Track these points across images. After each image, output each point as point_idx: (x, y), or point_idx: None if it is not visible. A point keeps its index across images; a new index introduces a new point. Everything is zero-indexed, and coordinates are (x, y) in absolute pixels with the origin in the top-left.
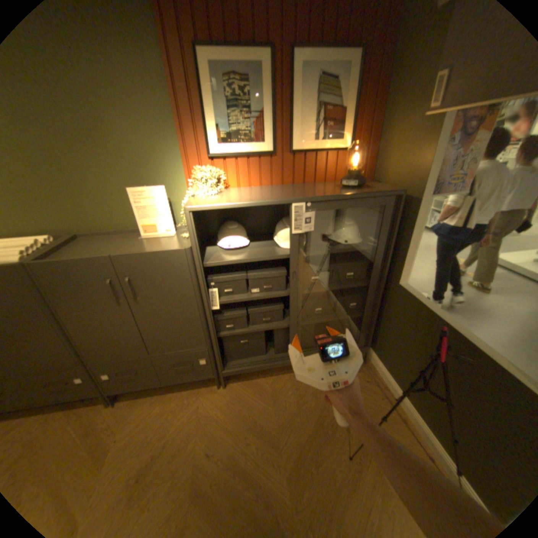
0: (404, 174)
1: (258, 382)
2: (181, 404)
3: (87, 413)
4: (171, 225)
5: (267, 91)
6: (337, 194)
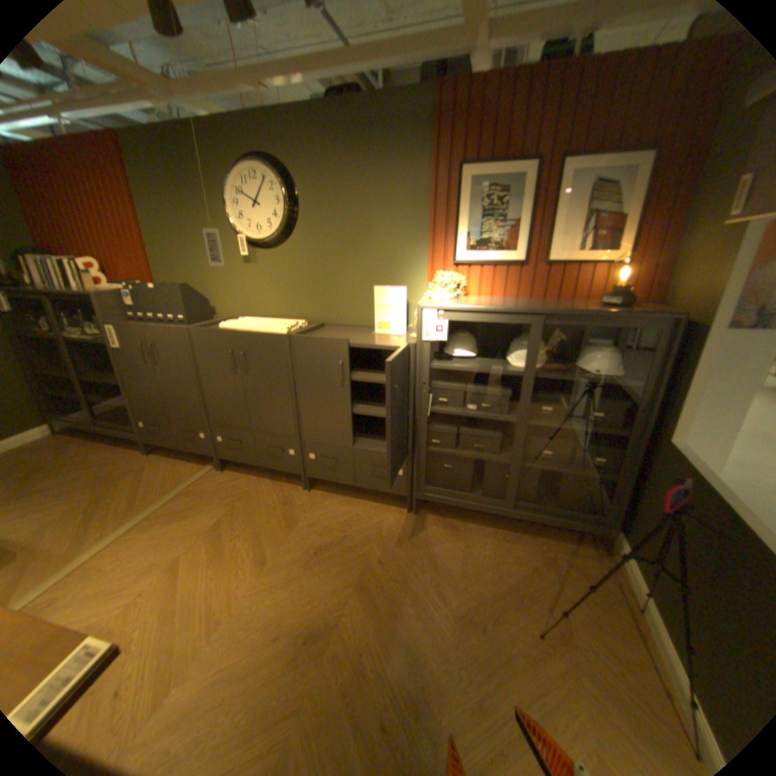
0: (698, 296)
1: (455, 523)
2: (368, 512)
3: (289, 489)
4: (404, 326)
5: (528, 200)
6: (585, 310)
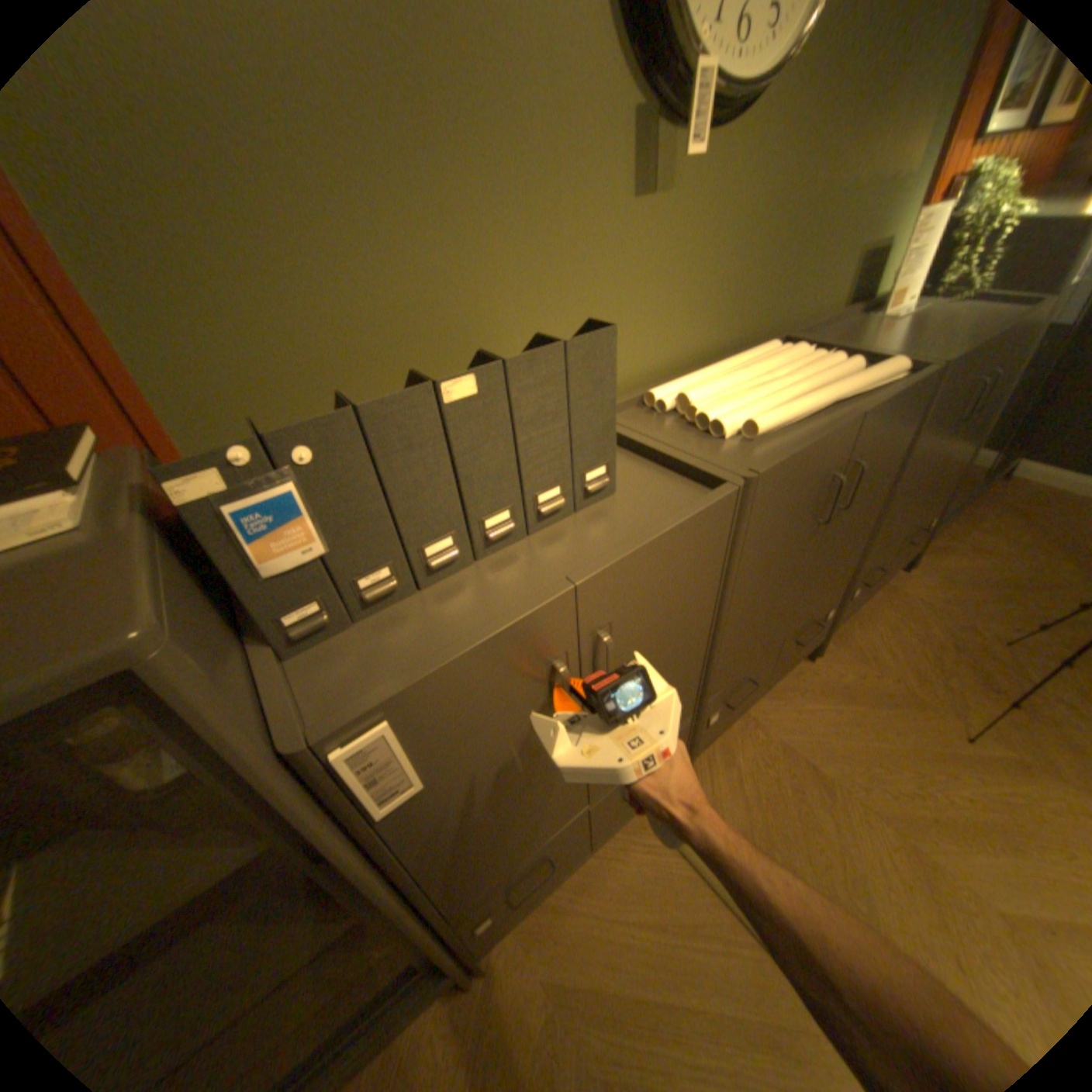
0: None
1: (938, 545)
2: (896, 607)
3: (800, 680)
4: (921, 285)
5: None
6: None
